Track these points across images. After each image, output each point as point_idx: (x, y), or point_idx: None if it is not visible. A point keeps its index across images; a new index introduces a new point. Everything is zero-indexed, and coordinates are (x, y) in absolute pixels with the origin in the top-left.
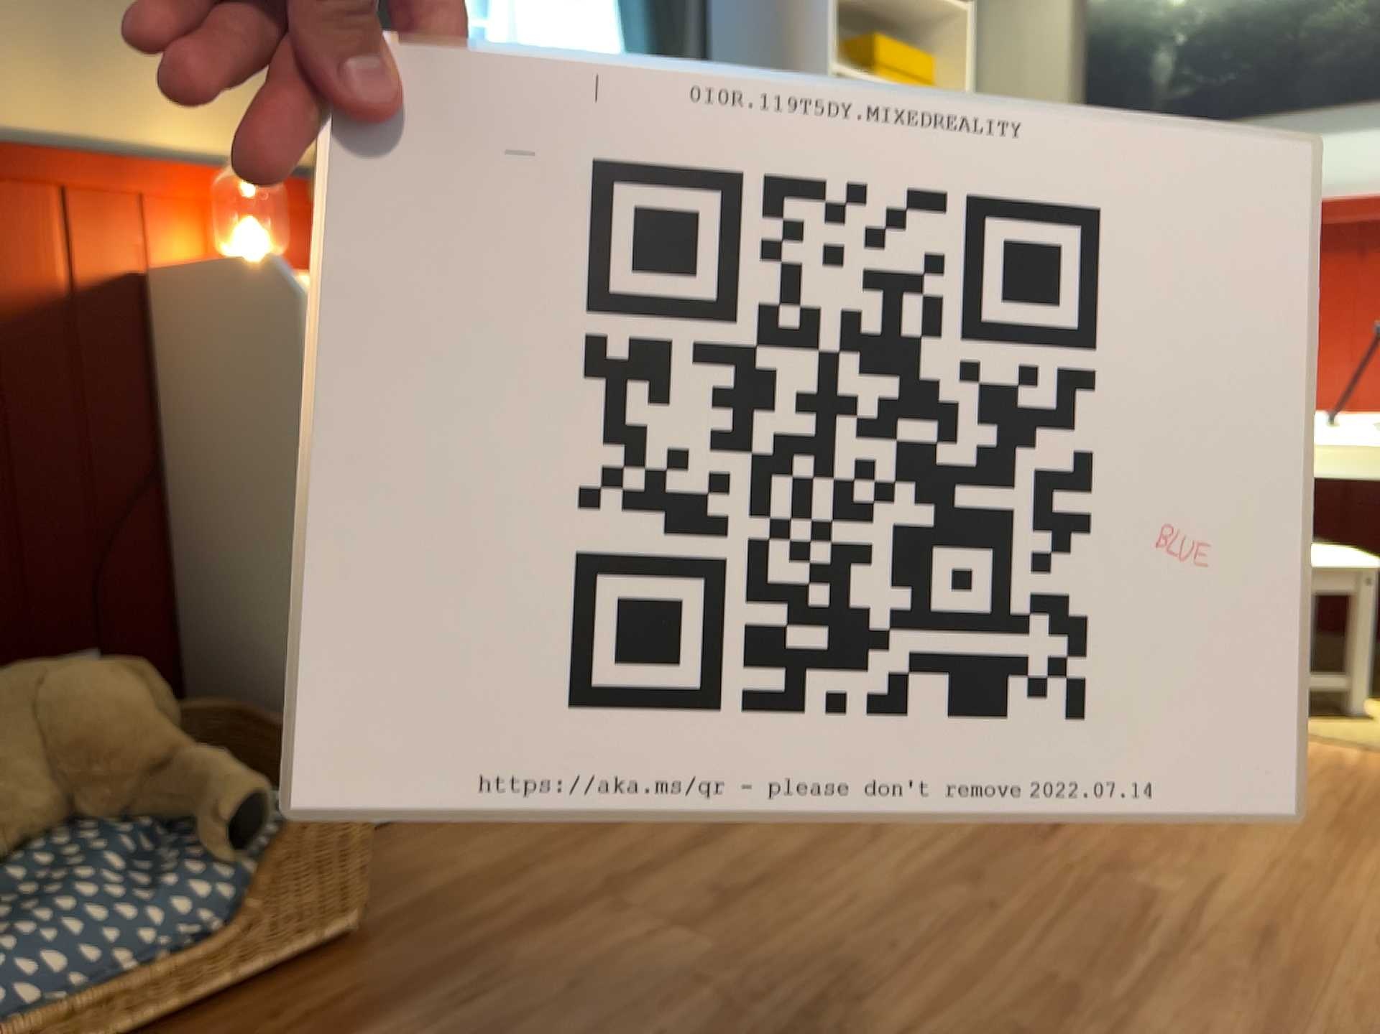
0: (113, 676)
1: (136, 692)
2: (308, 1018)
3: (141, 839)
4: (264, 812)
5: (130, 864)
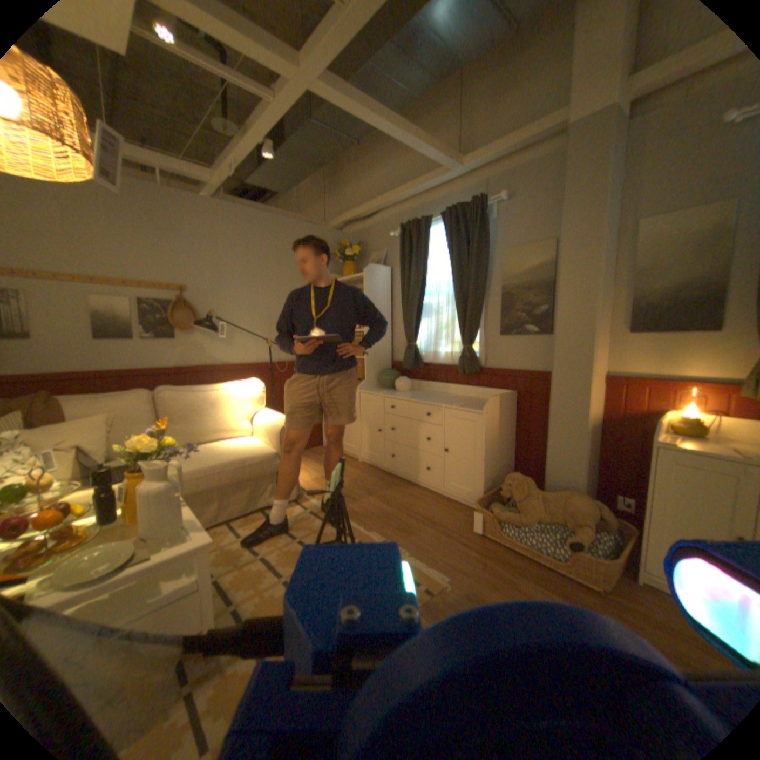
0: (589, 505)
1: (592, 511)
2: (567, 593)
3: (570, 538)
4: (585, 550)
5: (563, 540)
